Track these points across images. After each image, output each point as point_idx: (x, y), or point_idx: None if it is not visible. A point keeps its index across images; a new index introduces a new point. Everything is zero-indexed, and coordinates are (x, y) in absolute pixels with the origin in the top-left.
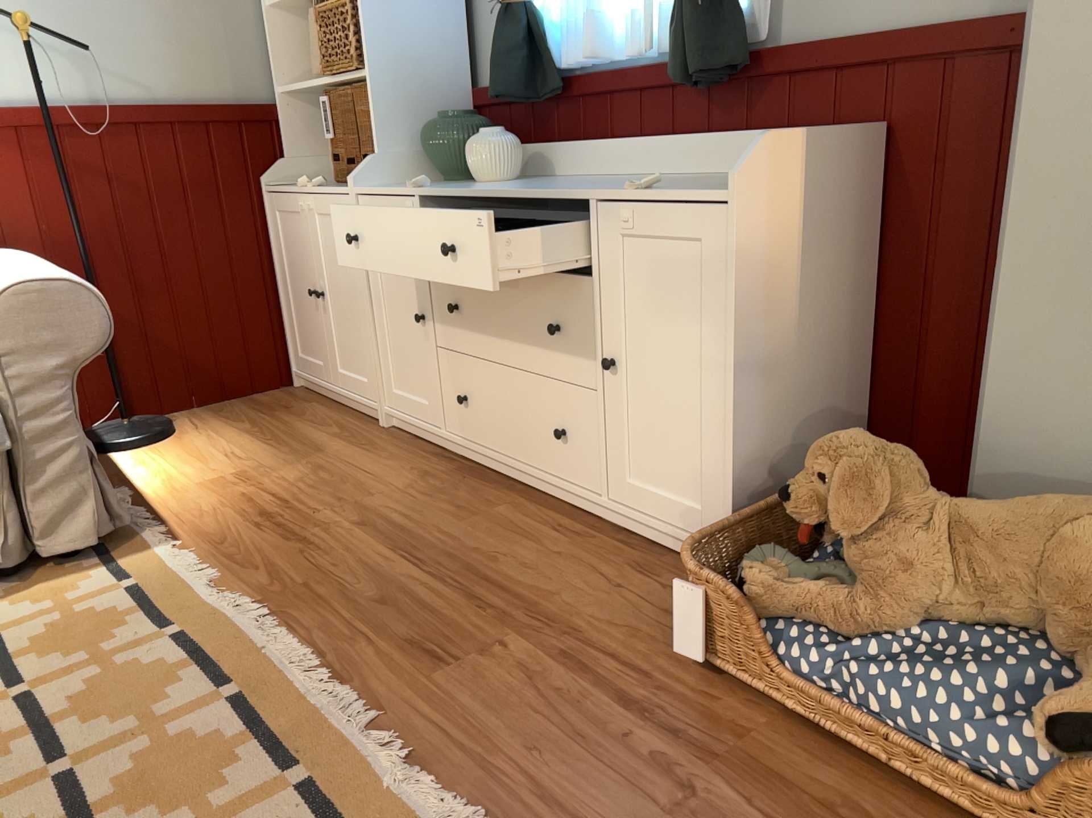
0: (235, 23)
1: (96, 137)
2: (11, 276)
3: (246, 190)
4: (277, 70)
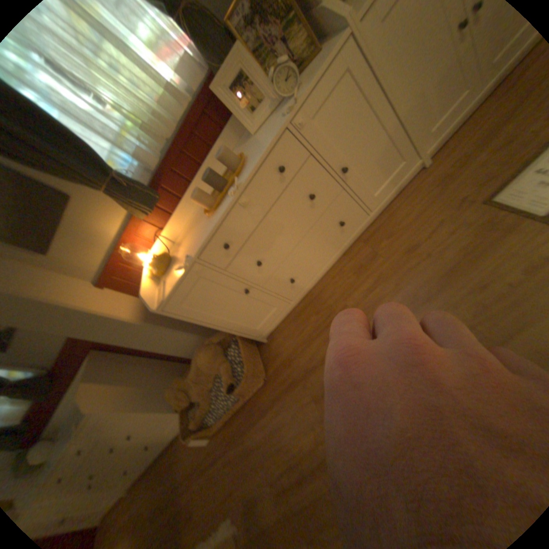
0: None
1: None
2: None
3: None
4: None
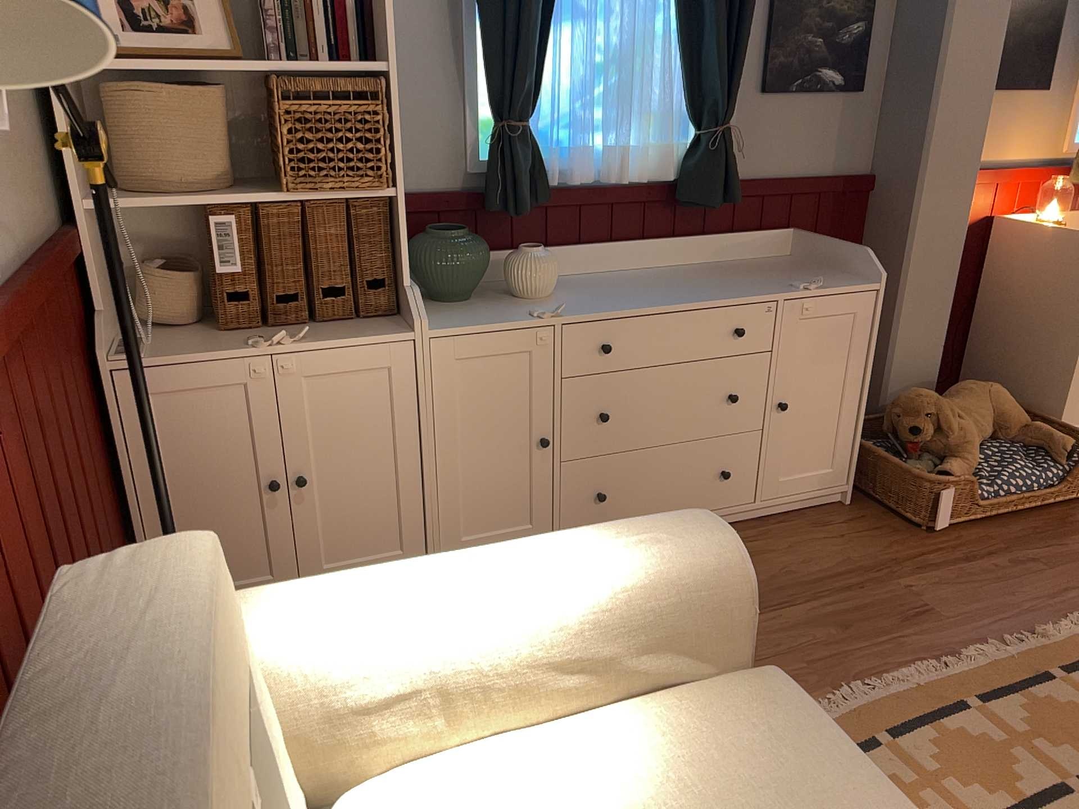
0: (20, 94)
1: (11, 346)
2: (637, 554)
3: (84, 375)
4: (75, 169)
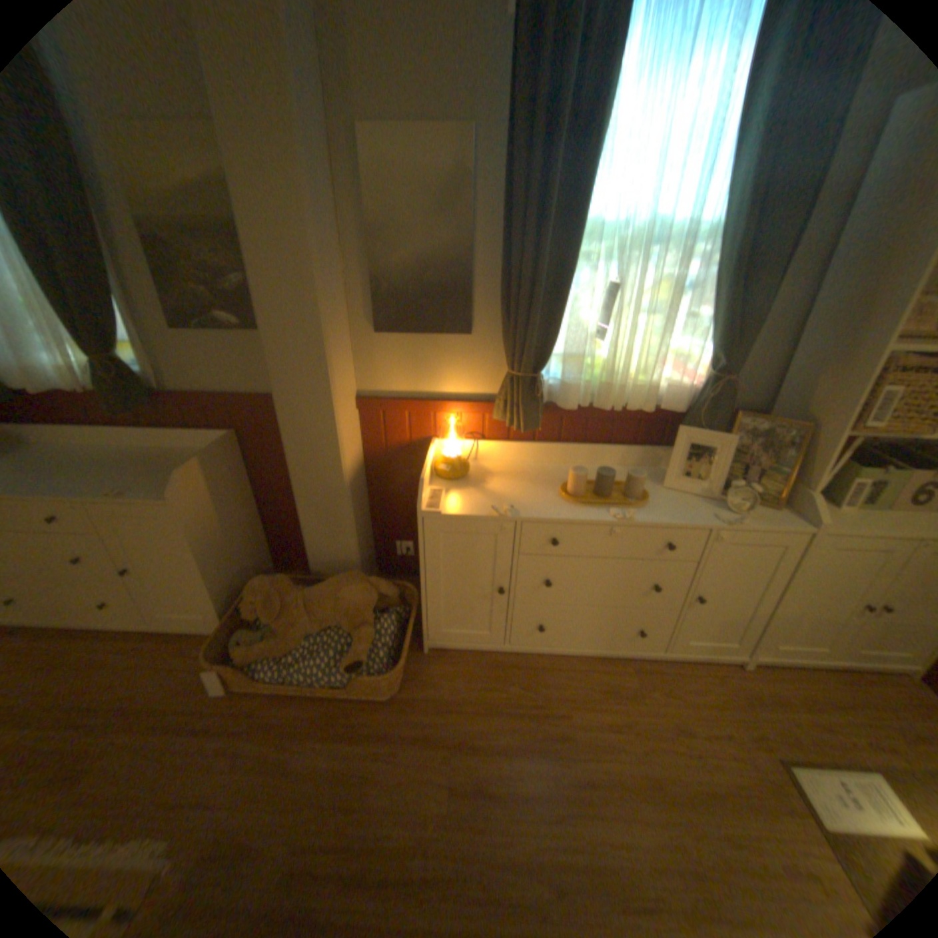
0: None
1: None
2: None
3: None
4: None
